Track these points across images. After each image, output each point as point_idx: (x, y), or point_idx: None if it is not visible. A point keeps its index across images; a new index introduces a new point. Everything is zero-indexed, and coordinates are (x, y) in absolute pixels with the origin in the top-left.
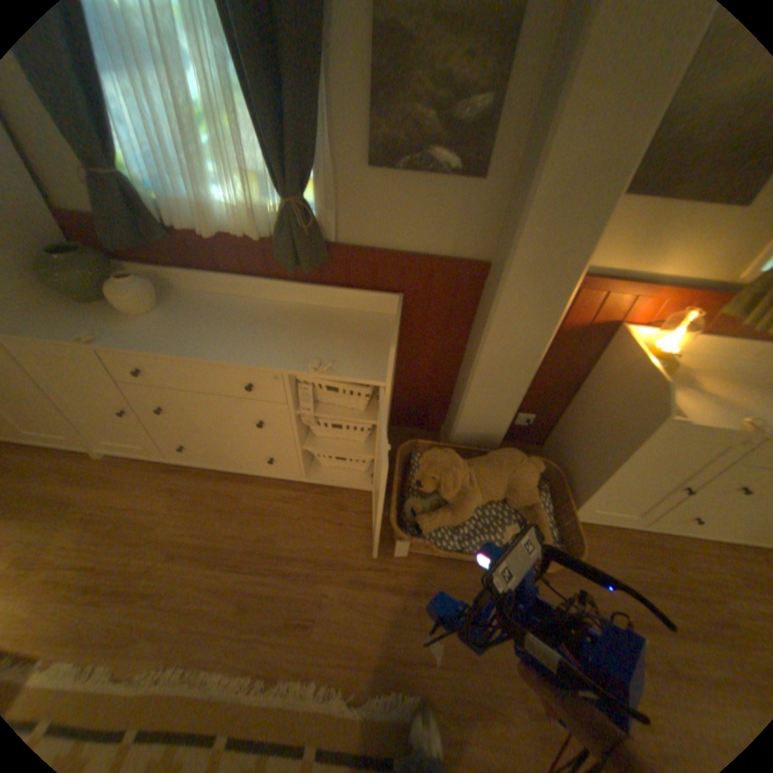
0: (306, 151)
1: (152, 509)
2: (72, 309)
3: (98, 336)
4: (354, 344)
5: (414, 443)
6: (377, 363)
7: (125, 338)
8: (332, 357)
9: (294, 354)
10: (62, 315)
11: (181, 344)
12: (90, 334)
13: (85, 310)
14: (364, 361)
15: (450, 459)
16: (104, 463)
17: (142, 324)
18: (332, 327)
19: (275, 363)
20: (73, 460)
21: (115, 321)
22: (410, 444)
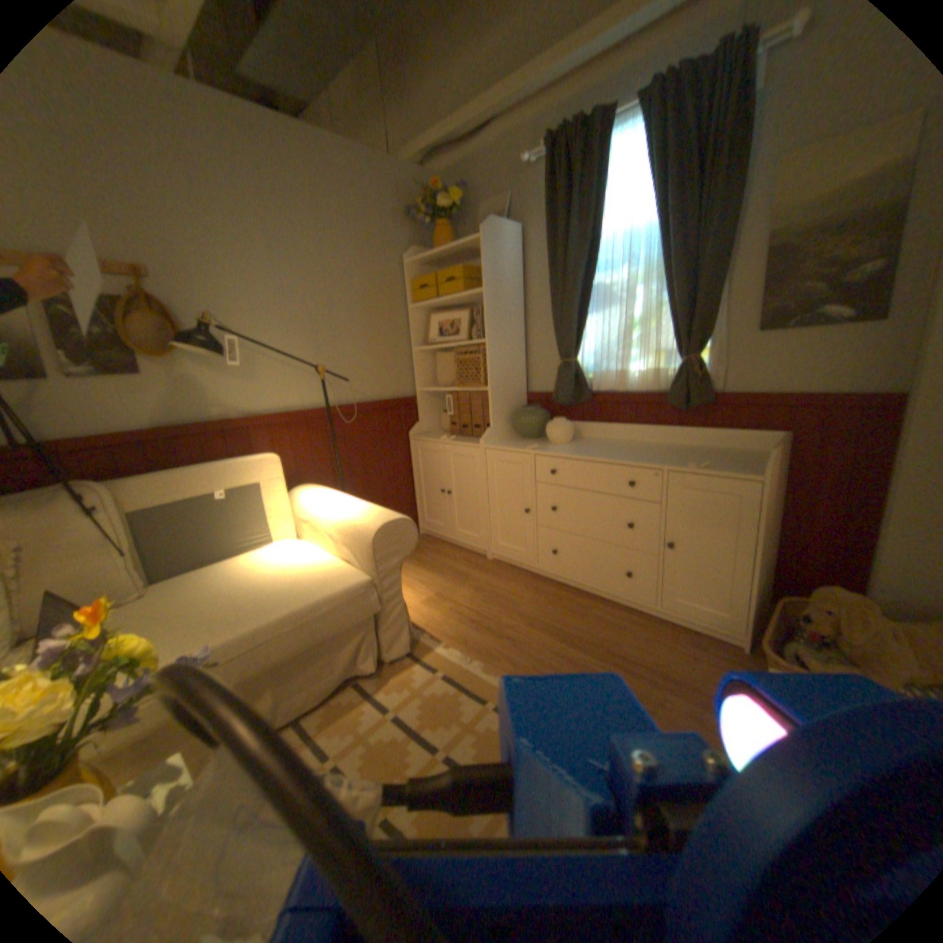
0: (708, 324)
1: (521, 594)
2: (521, 440)
3: (537, 447)
4: (733, 461)
5: (806, 600)
6: (757, 469)
7: (552, 449)
8: (710, 463)
9: (674, 461)
10: (516, 442)
11: (587, 453)
12: (533, 445)
13: (528, 441)
14: (743, 467)
15: (857, 599)
16: (492, 562)
17: (561, 446)
18: (711, 454)
19: (658, 463)
20: (474, 556)
21: (545, 444)
22: (800, 603)
